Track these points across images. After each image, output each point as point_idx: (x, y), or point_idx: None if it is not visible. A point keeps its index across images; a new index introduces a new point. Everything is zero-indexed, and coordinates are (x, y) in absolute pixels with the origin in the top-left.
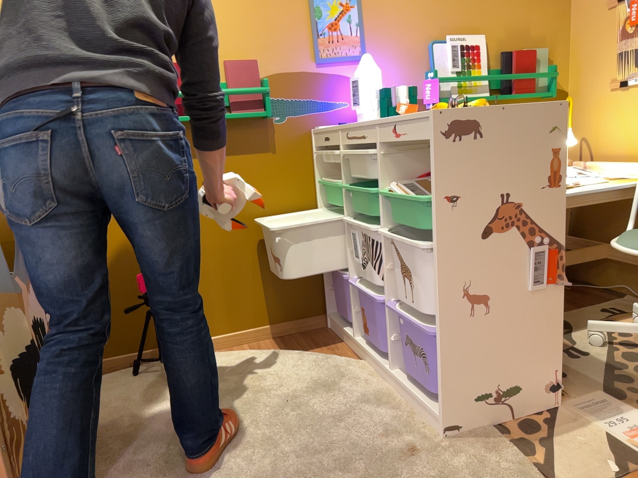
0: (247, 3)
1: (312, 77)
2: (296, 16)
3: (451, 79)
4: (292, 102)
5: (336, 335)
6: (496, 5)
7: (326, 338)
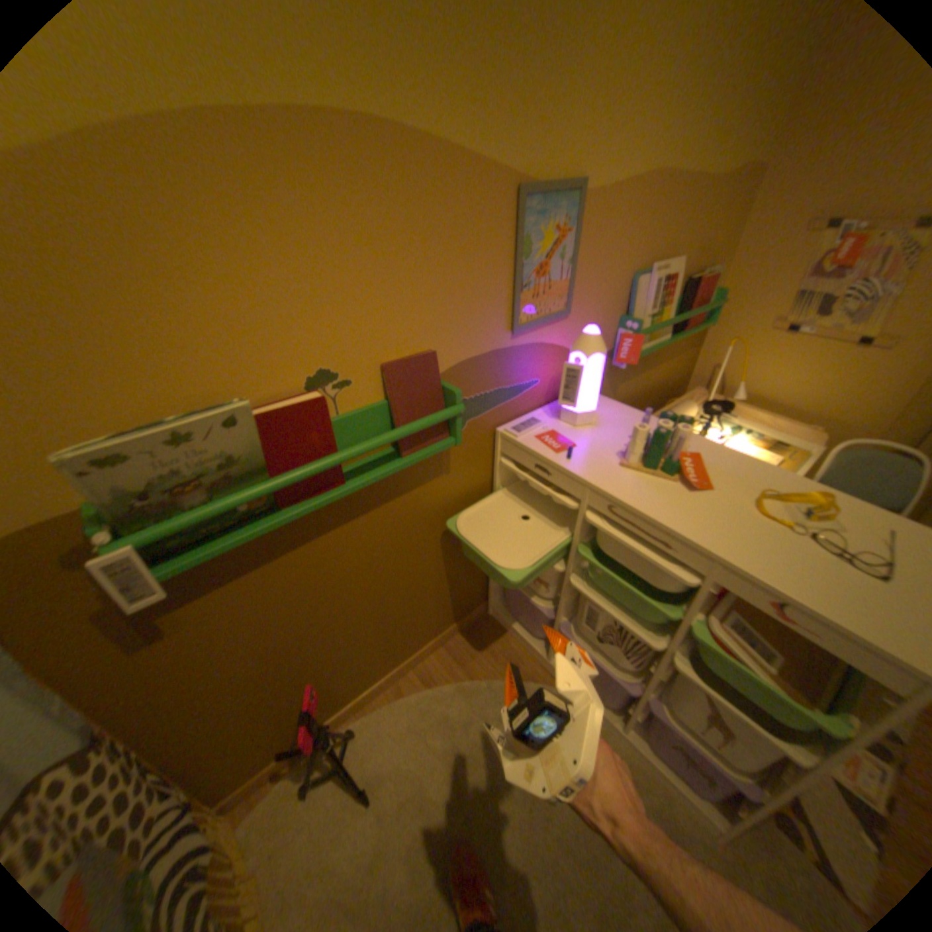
0: (422, 238)
1: (504, 355)
2: (496, 255)
3: (653, 329)
4: (476, 399)
5: (507, 632)
6: (704, 207)
7: (498, 638)
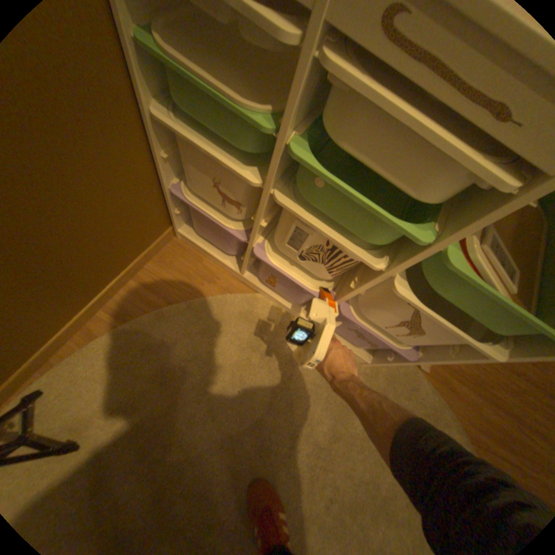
0: None
1: None
2: None
3: None
4: None
5: (199, 253)
6: None
7: (191, 260)
